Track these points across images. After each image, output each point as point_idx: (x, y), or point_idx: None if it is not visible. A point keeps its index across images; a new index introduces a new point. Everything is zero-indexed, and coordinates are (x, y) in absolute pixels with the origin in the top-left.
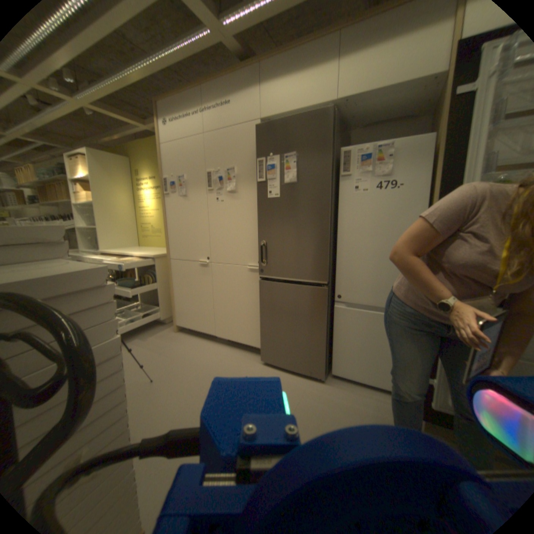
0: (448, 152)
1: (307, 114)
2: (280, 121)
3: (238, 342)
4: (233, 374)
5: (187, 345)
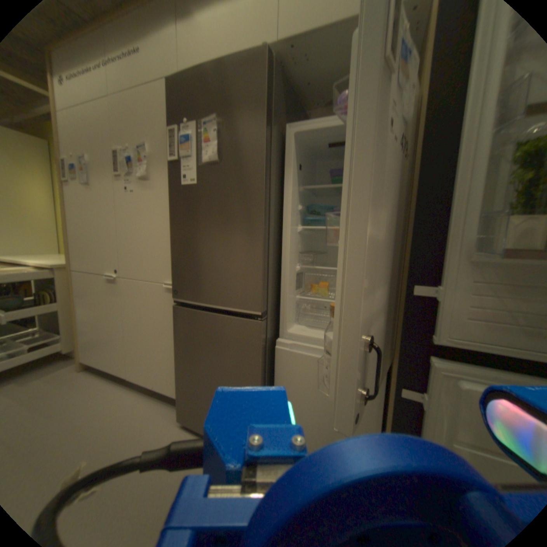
0: (434, 116)
1: (232, 59)
2: (197, 71)
3: (154, 391)
4: (127, 448)
5: (82, 395)
